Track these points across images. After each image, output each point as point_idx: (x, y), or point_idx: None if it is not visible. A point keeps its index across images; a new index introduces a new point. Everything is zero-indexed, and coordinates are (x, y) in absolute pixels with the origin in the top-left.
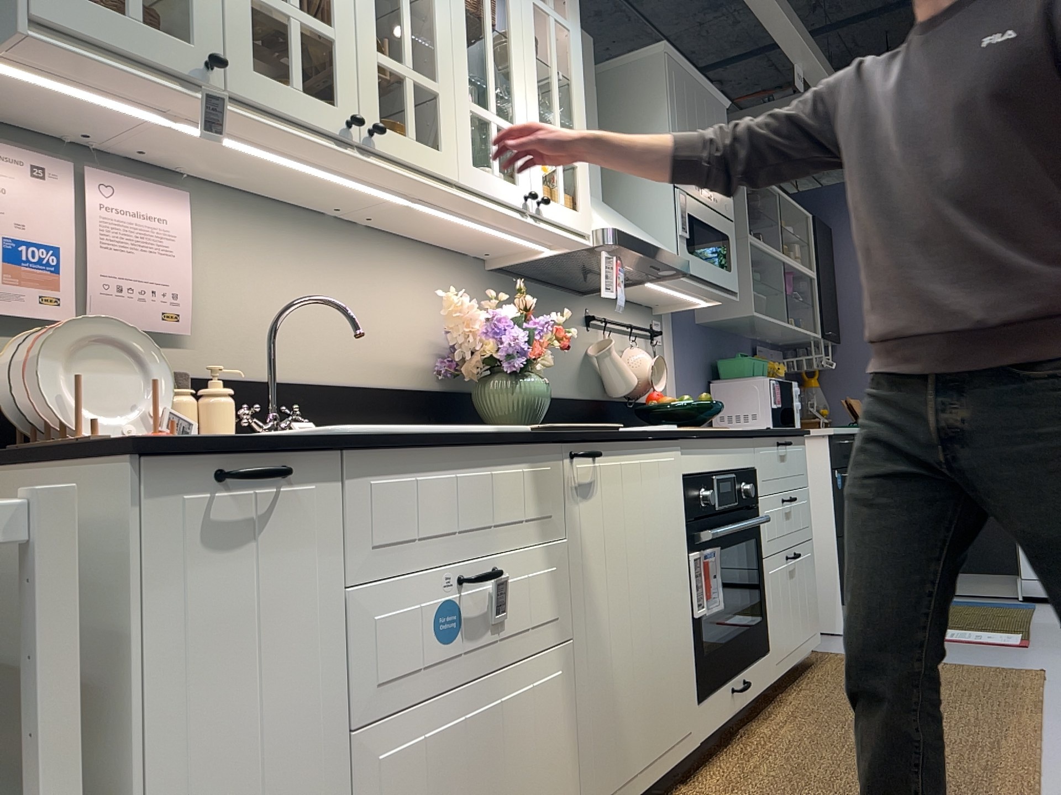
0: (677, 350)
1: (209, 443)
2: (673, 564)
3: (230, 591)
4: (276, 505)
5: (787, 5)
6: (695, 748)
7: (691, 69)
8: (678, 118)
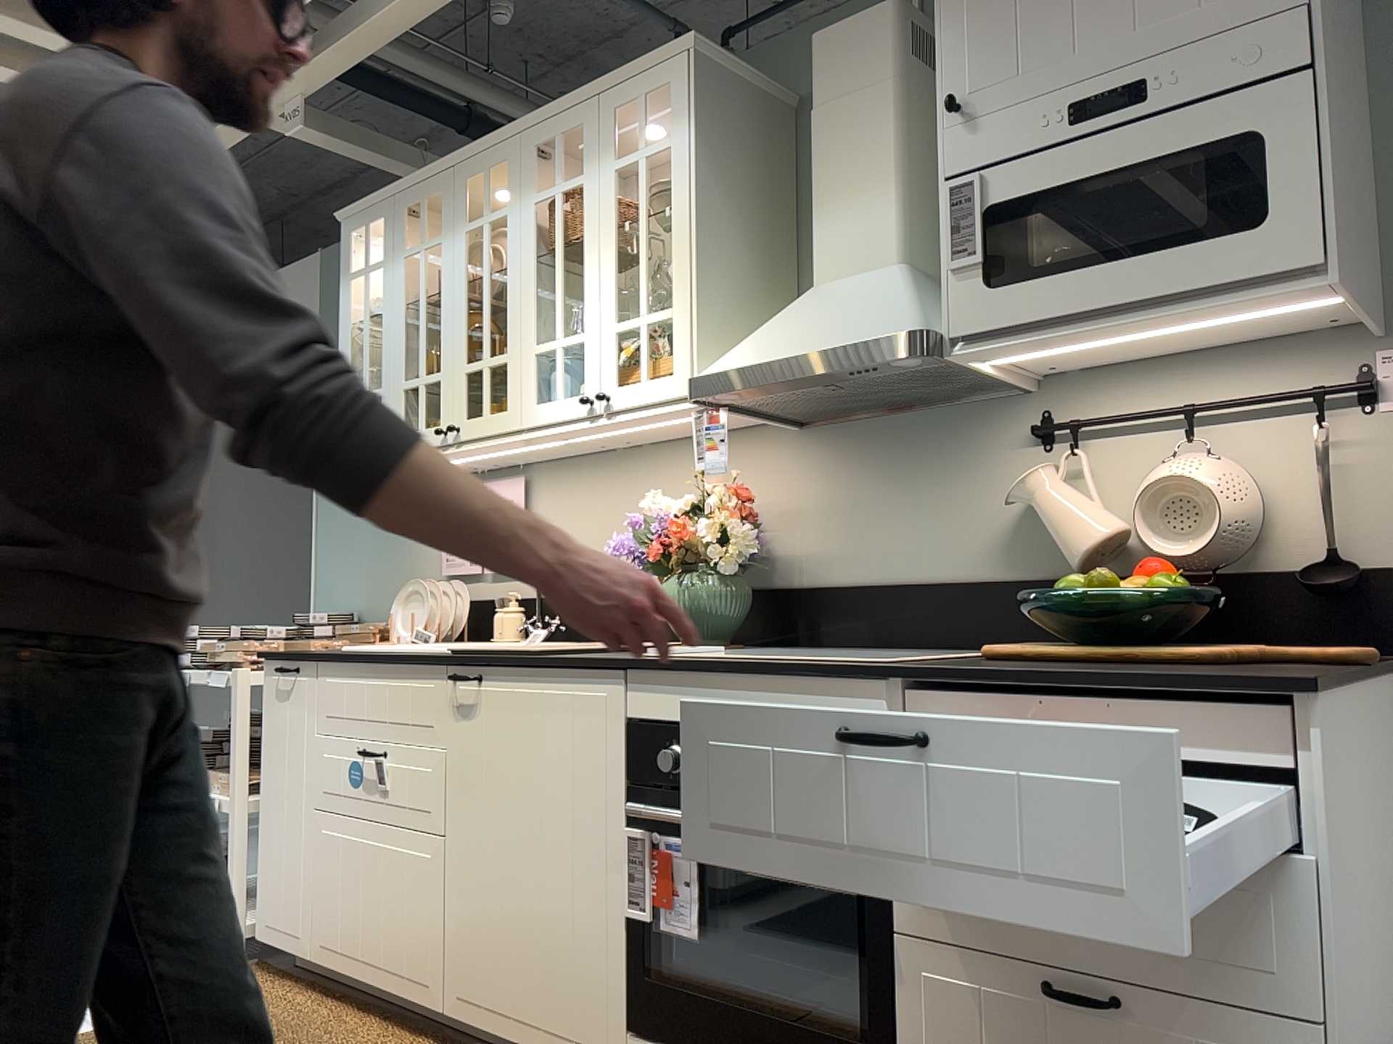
0: None
1: (274, 654)
2: (587, 828)
3: (283, 720)
4: (296, 685)
5: None
6: None
7: None
8: (965, 30)
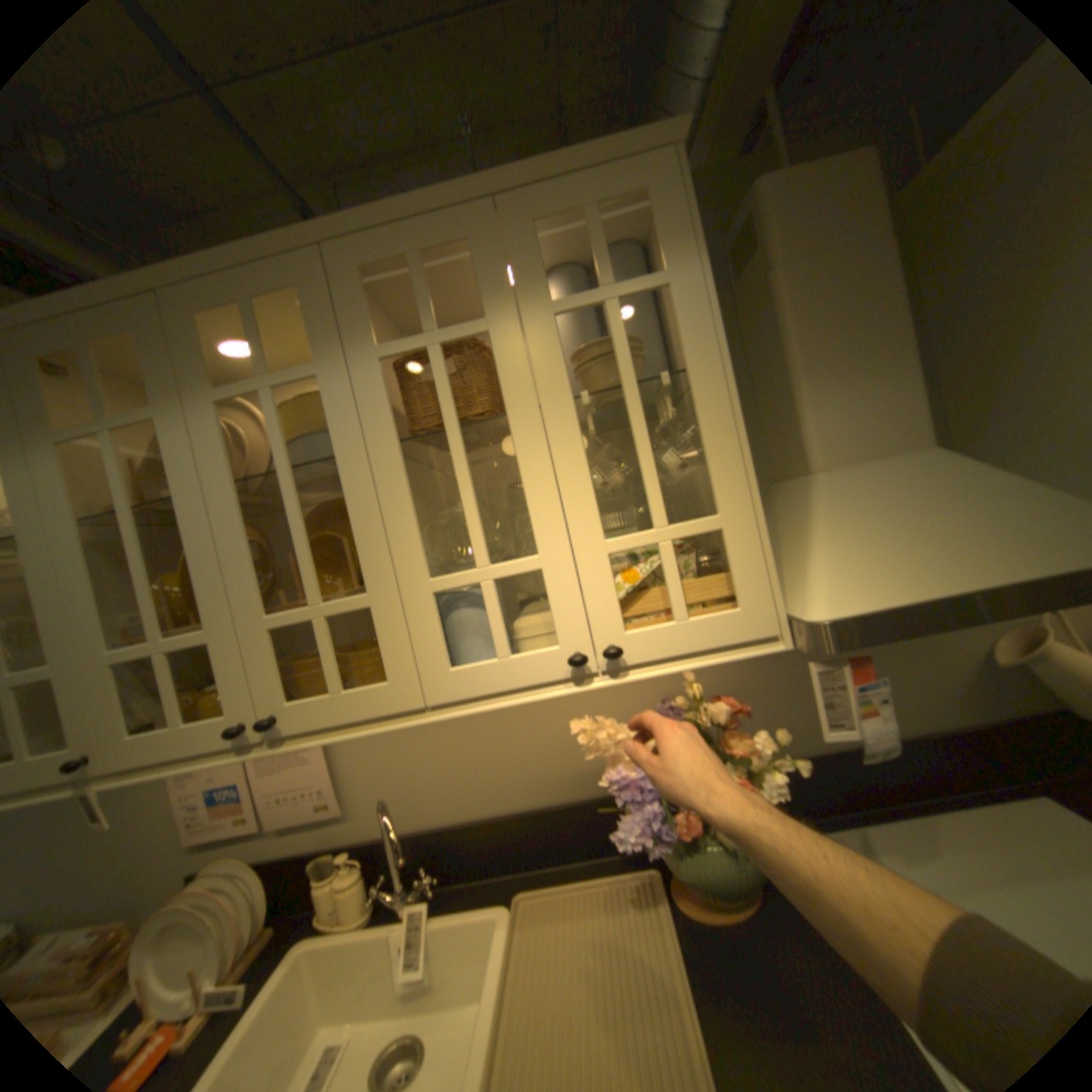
0: None
1: None
2: None
3: None
4: None
5: None
6: None
7: None
8: None
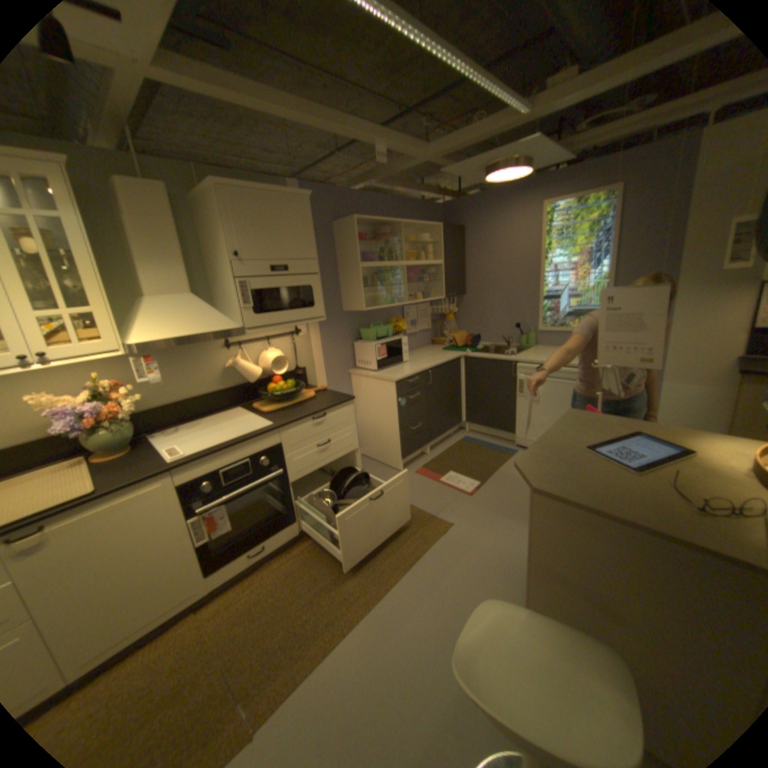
0: (320, 333)
1: None
2: (164, 534)
3: None
4: None
5: (334, 111)
6: (201, 597)
7: (250, 185)
8: (235, 228)
